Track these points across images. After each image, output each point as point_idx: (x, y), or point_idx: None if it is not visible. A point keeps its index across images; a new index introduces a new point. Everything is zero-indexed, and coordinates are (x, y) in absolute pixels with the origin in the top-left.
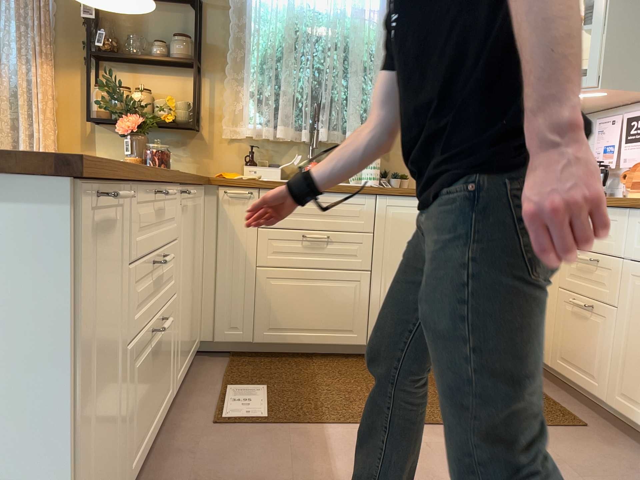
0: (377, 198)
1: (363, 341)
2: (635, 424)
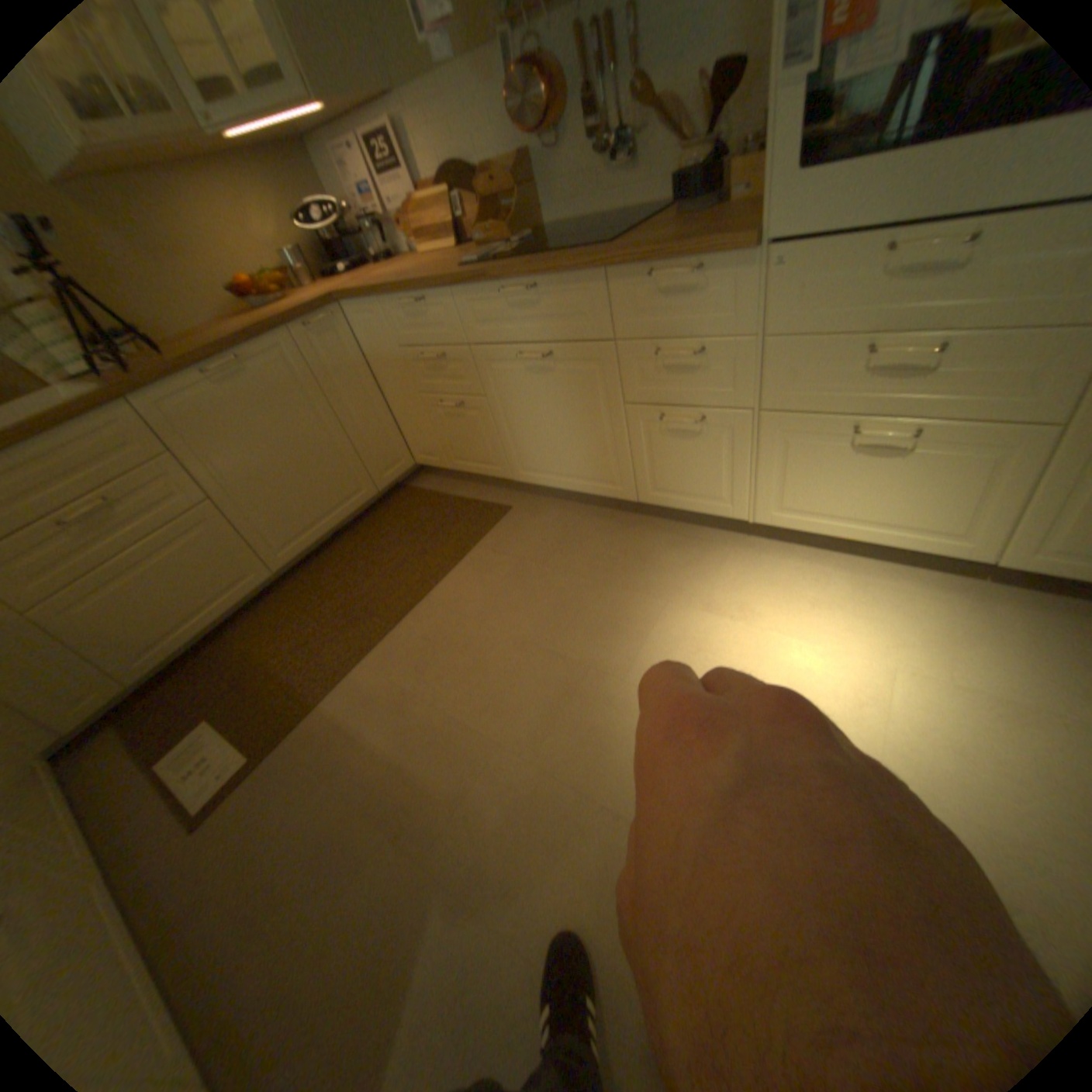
0: (130, 402)
1: (265, 573)
2: (541, 485)
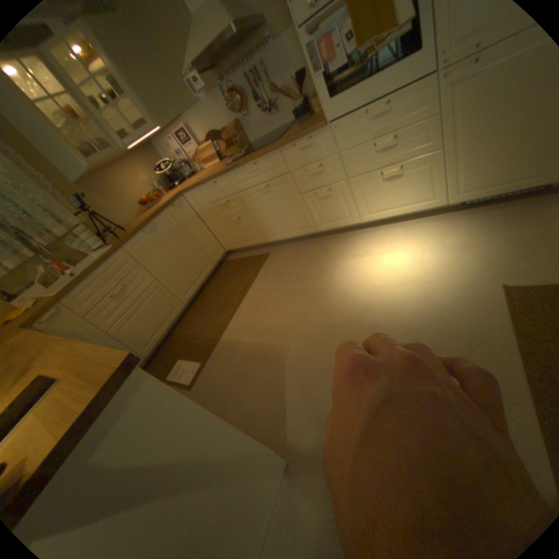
0: (123, 247)
1: (182, 305)
2: (279, 239)
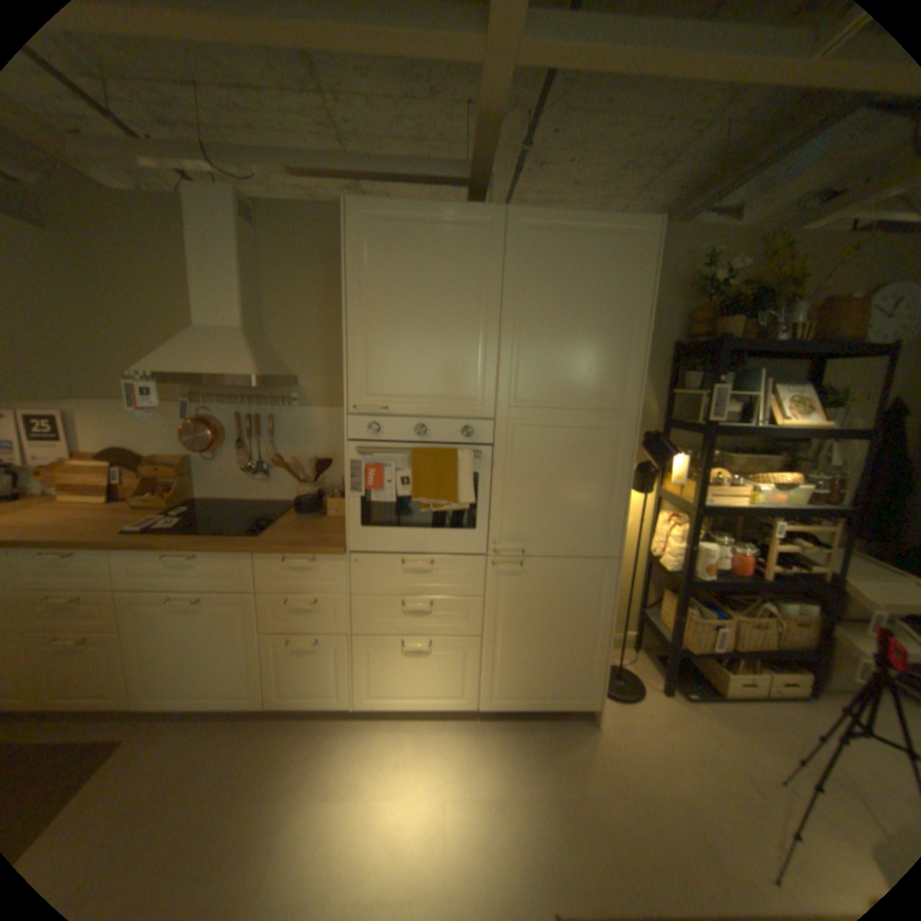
0: None
1: None
2: (164, 710)
